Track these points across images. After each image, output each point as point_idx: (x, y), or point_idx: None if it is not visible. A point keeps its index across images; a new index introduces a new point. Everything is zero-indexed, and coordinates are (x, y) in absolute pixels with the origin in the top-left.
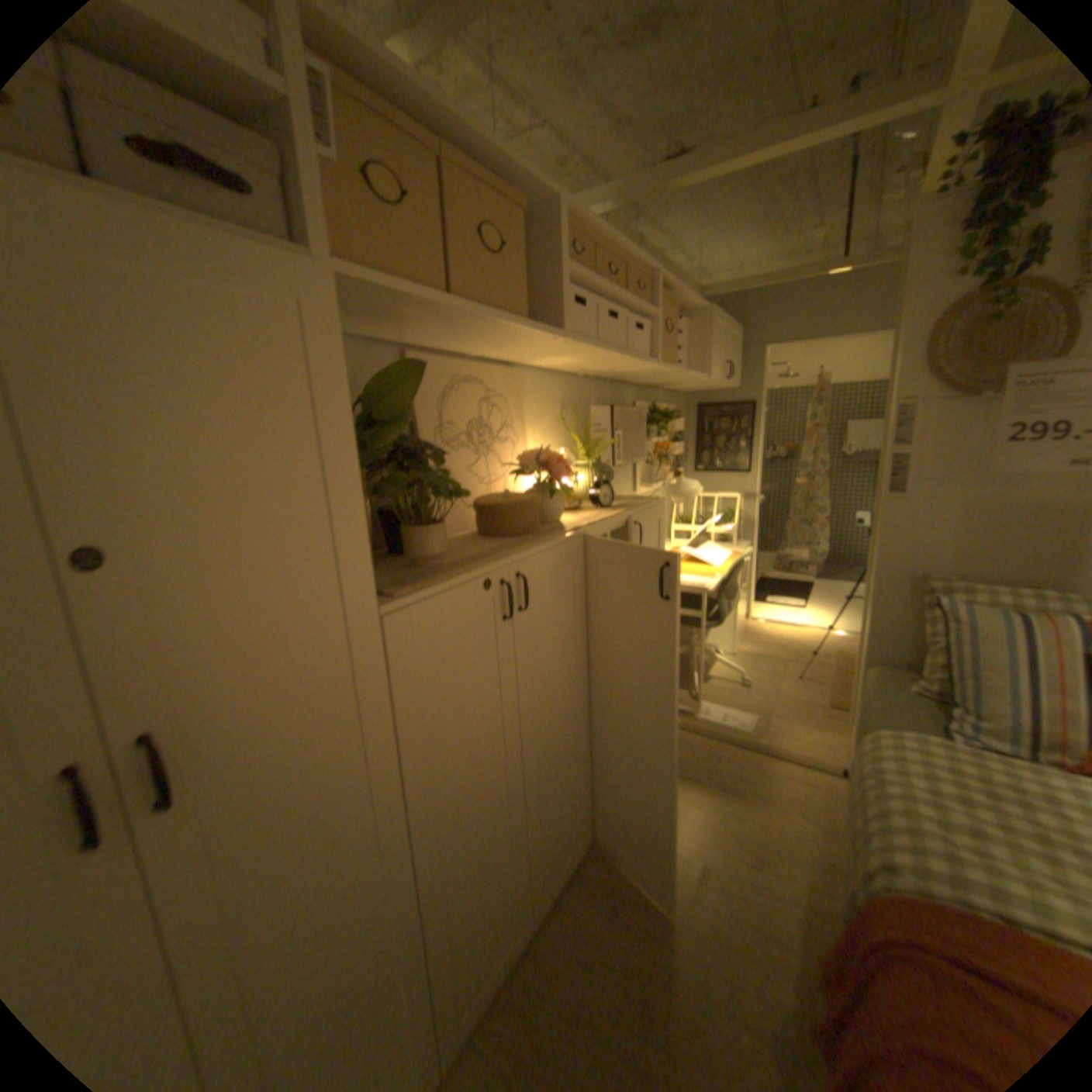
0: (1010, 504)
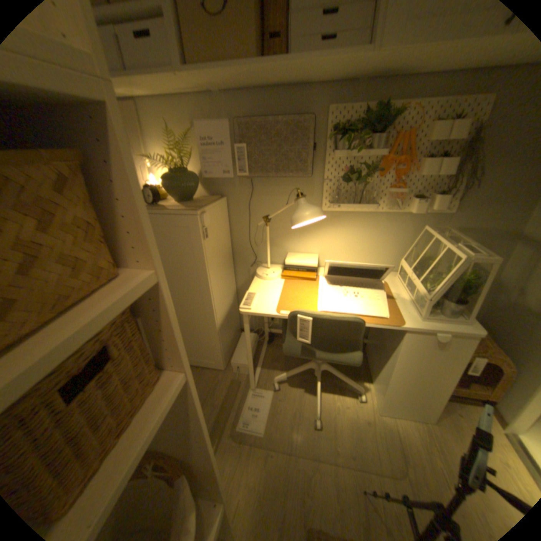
0: None
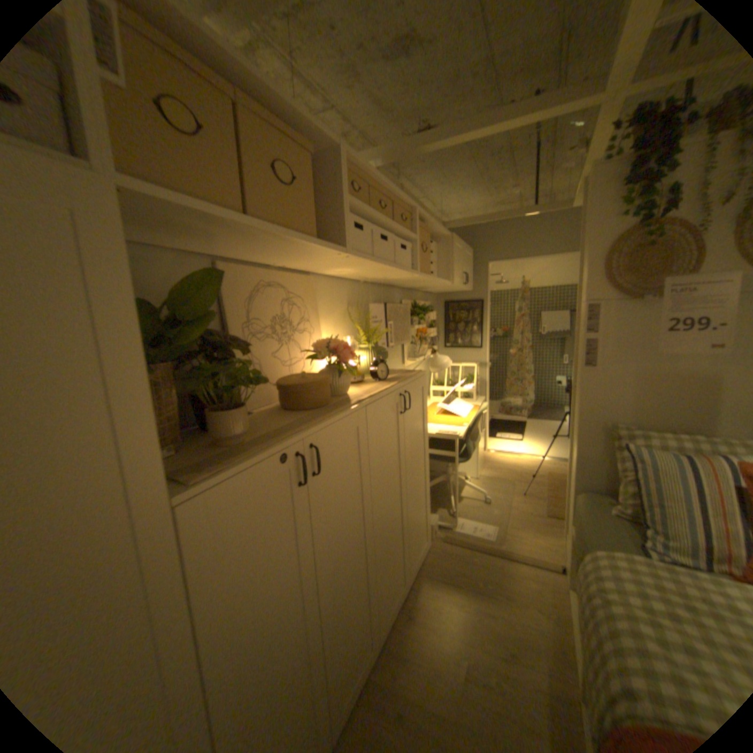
0: (668, 374)
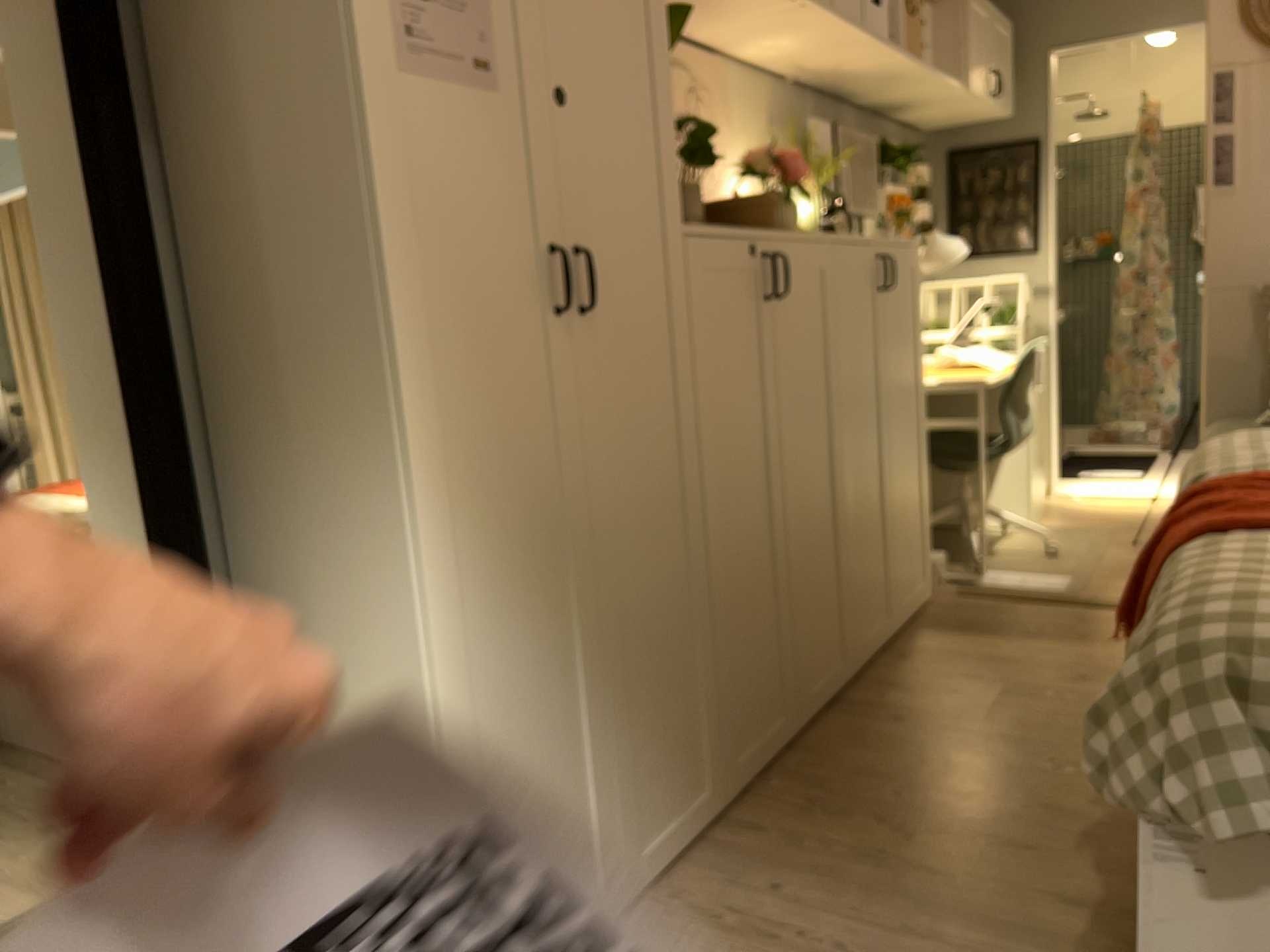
0: None
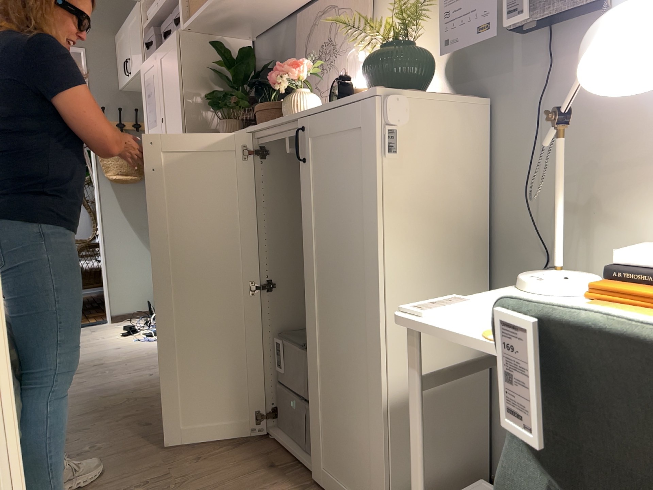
0: None
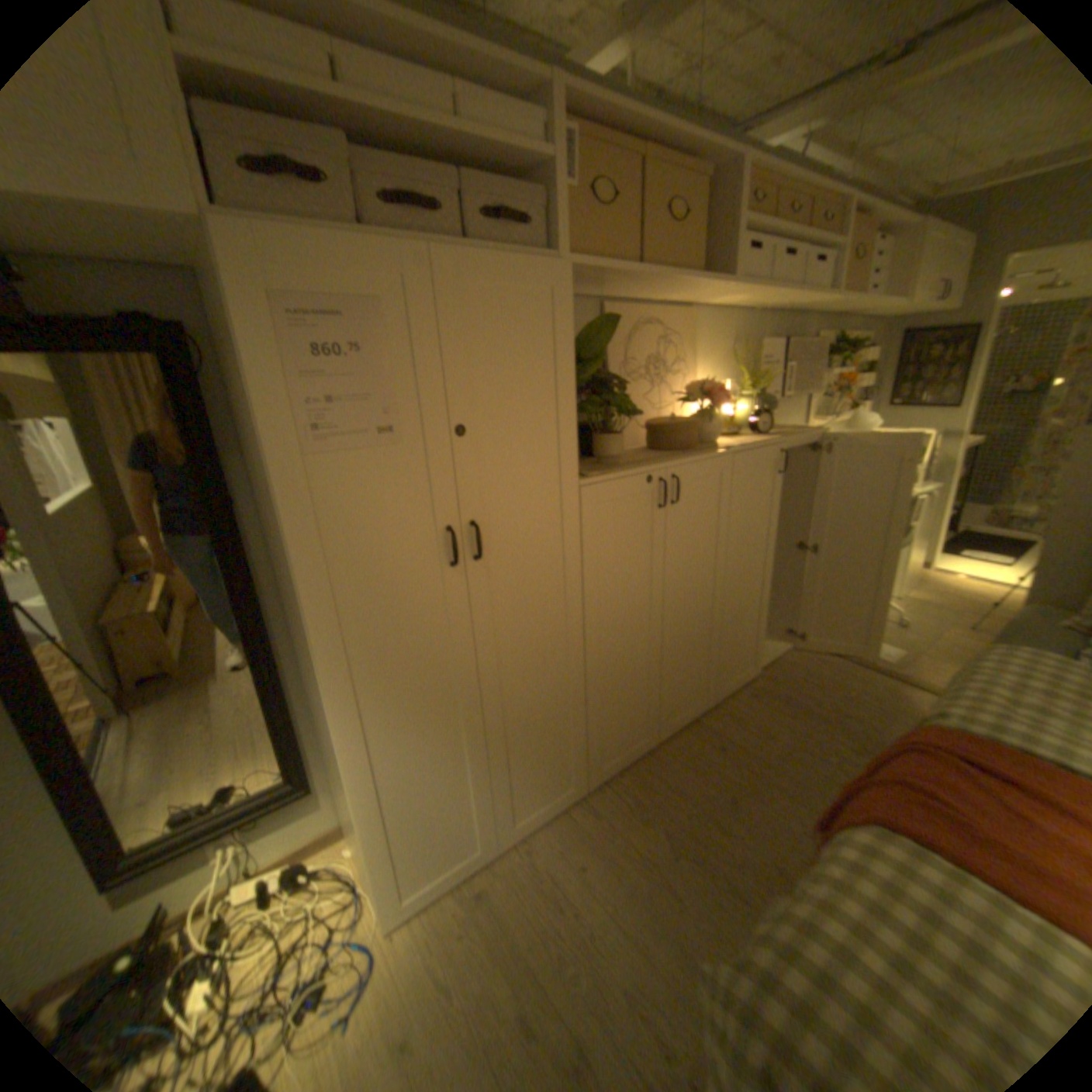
0: None
